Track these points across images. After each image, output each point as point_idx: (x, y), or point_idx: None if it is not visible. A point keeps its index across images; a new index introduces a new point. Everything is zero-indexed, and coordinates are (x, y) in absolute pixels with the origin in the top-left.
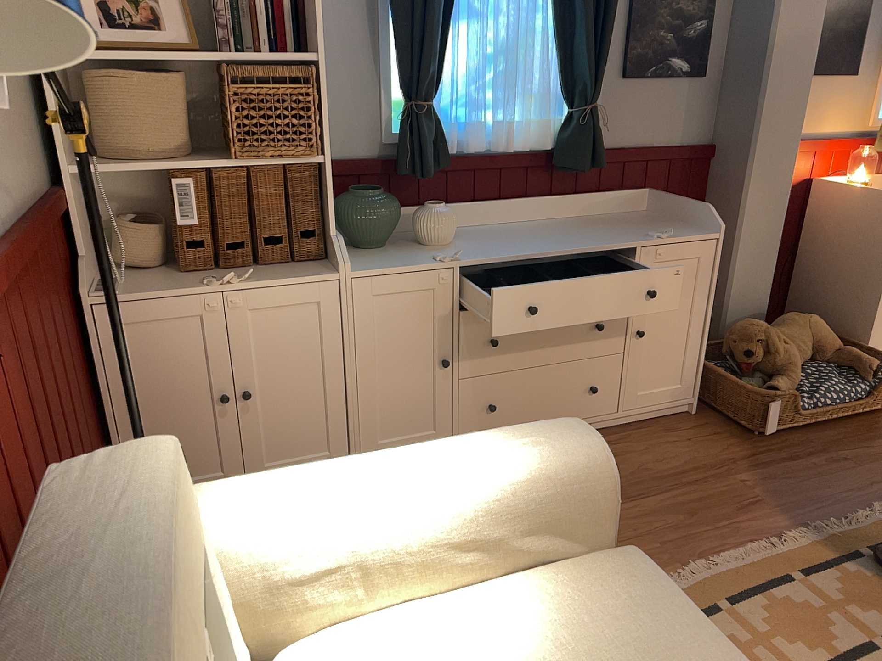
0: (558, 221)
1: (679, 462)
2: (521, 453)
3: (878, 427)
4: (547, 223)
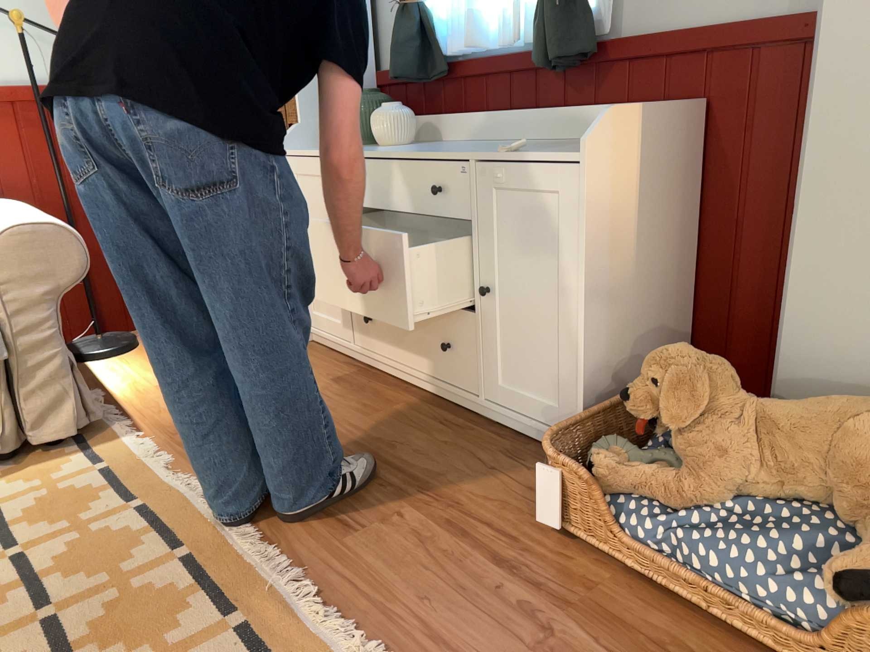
0: (540, 142)
1: (422, 466)
2: (8, 220)
3: None
4: (527, 142)
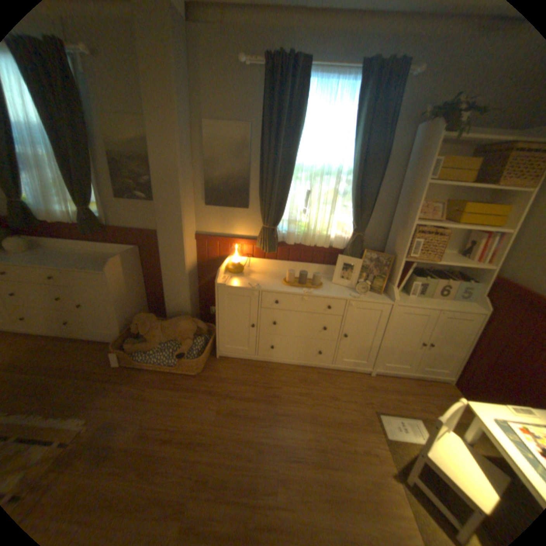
0: (87, 253)
1: (66, 365)
2: None
3: (170, 384)
4: (82, 253)
